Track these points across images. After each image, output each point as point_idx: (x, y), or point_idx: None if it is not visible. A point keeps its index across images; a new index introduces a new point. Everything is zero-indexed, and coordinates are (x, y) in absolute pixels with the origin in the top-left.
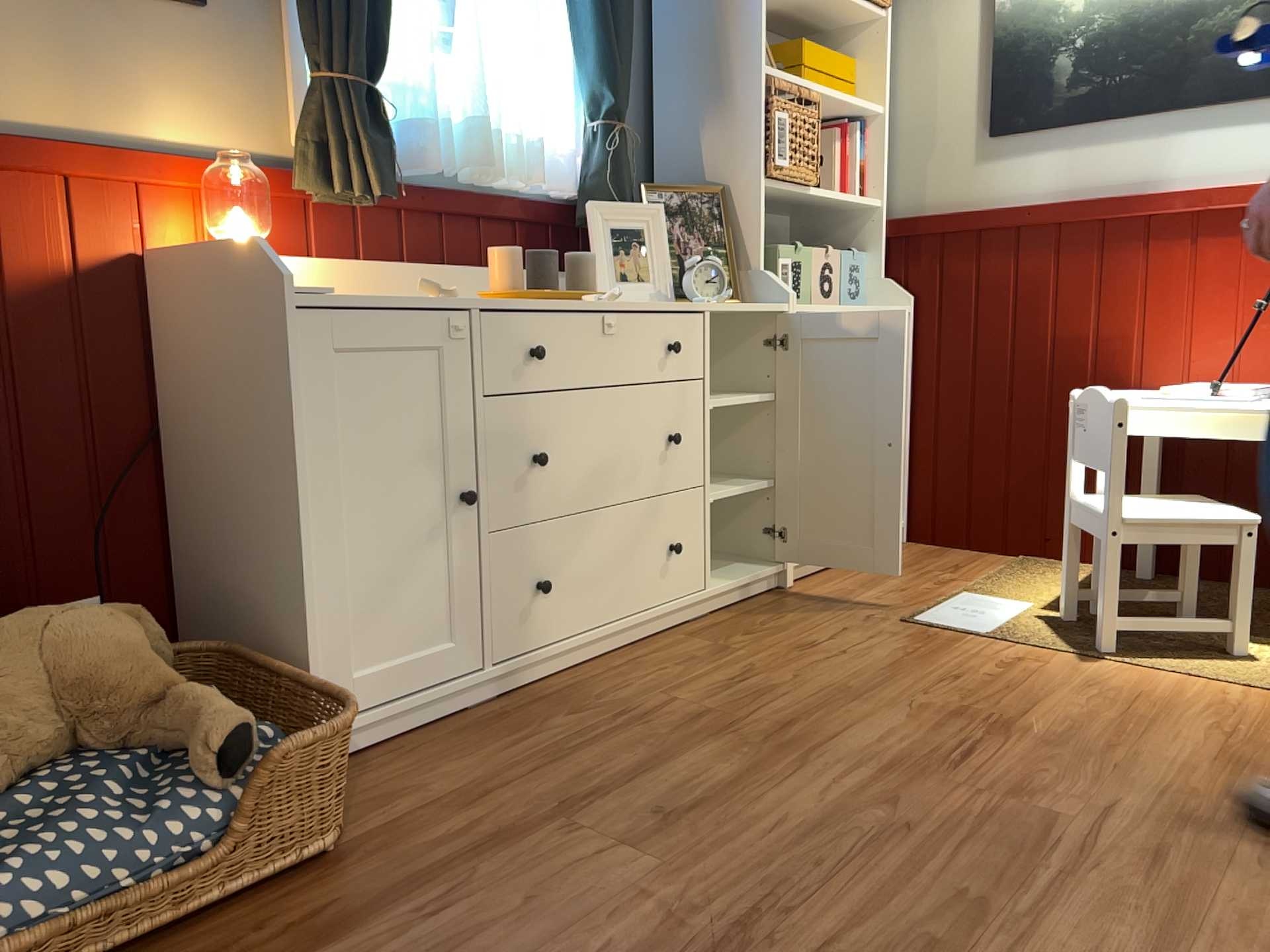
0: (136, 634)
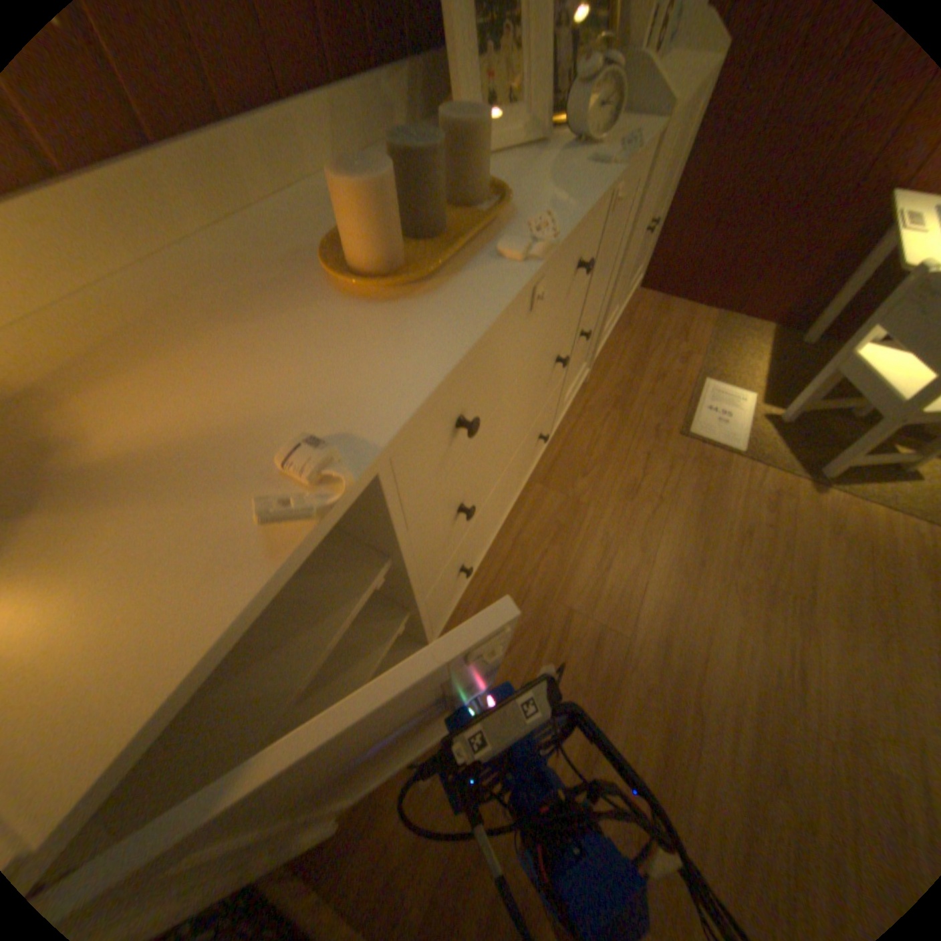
0: None
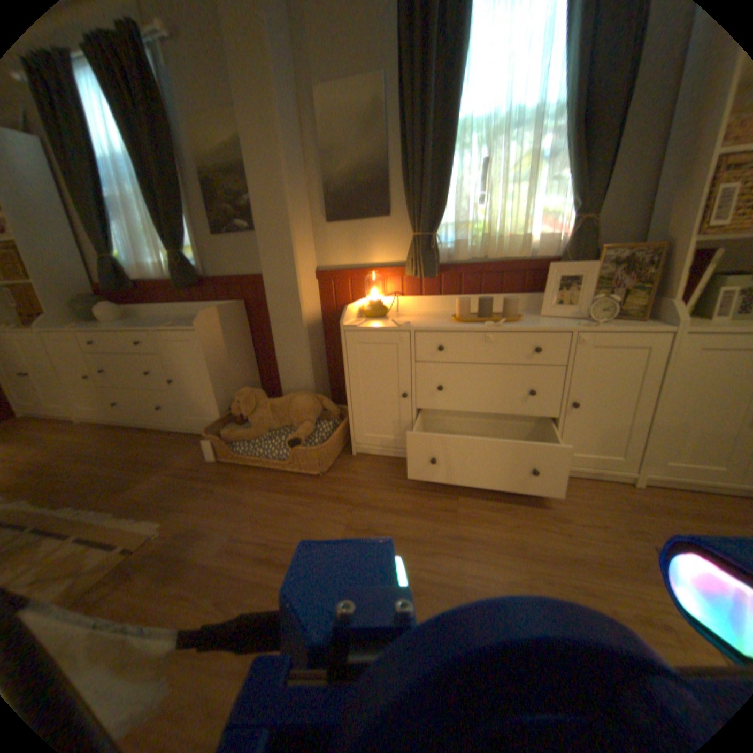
0: (312, 405)
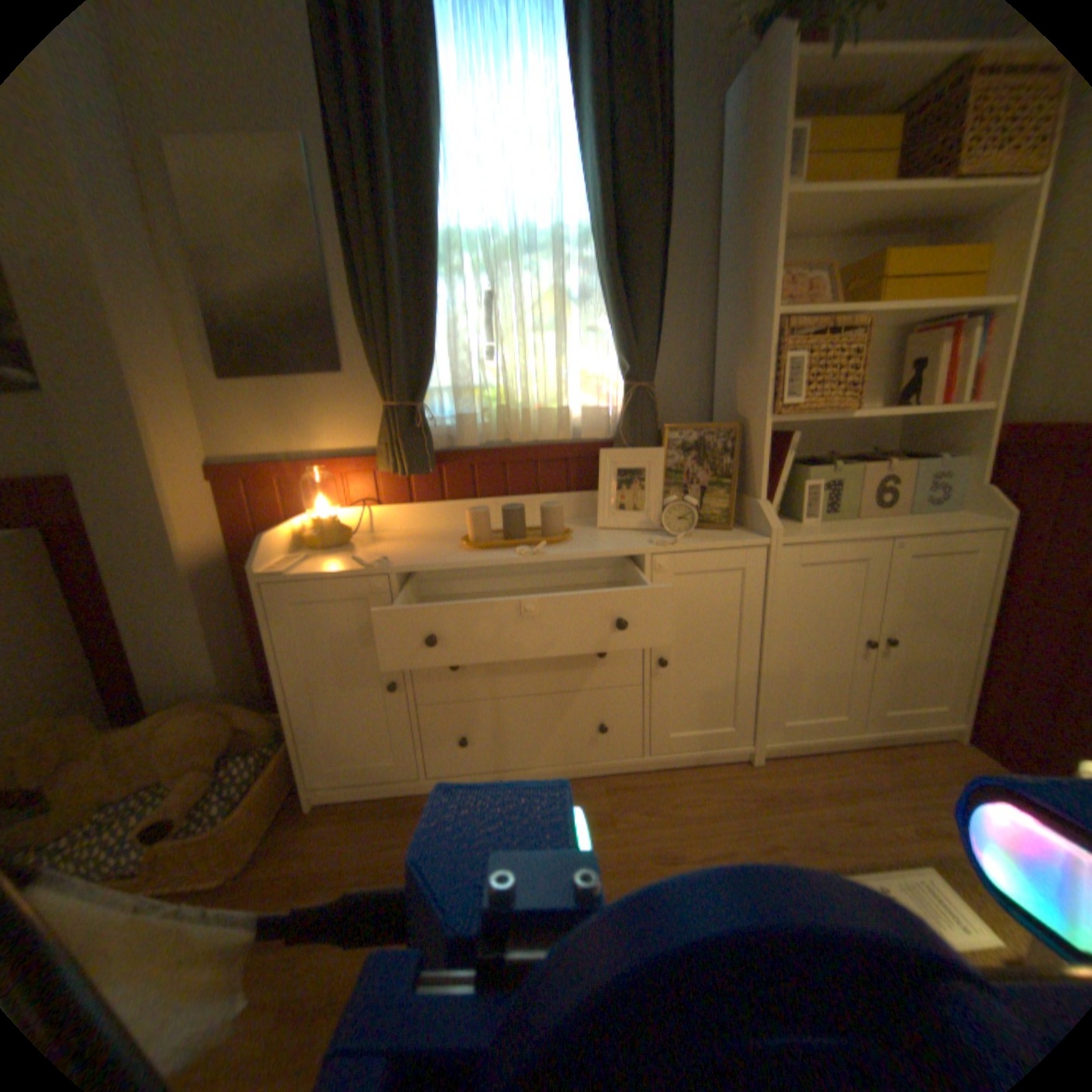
0: (205, 732)
